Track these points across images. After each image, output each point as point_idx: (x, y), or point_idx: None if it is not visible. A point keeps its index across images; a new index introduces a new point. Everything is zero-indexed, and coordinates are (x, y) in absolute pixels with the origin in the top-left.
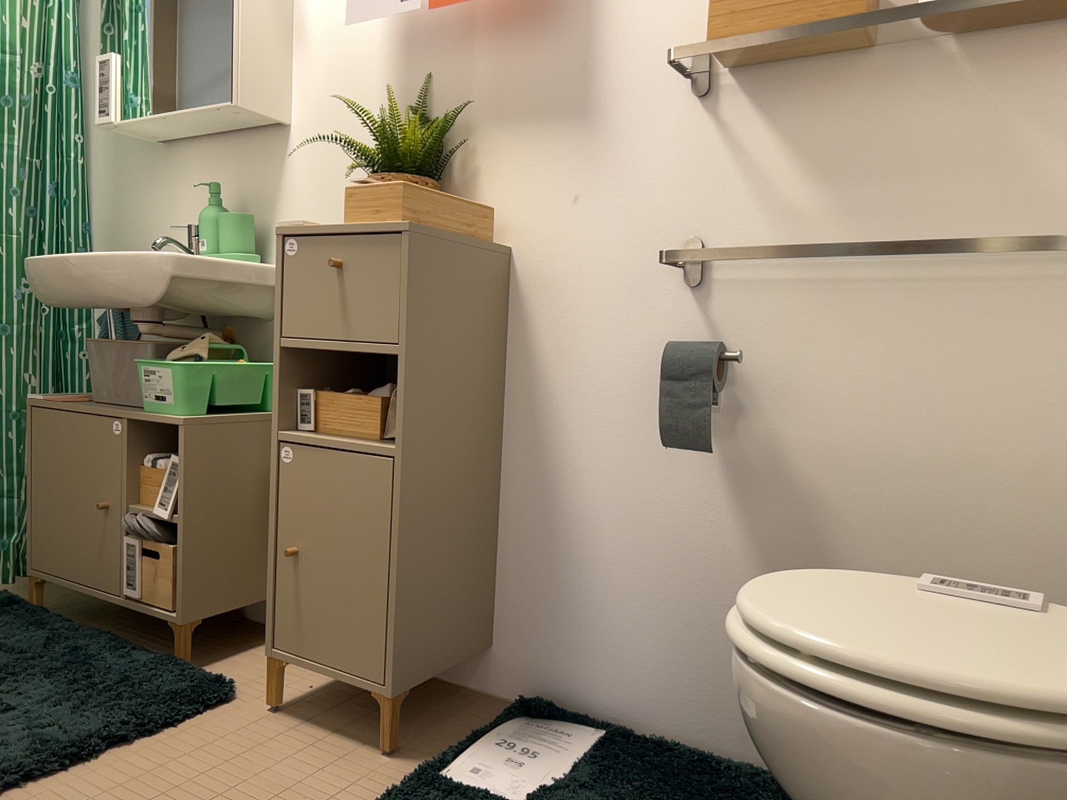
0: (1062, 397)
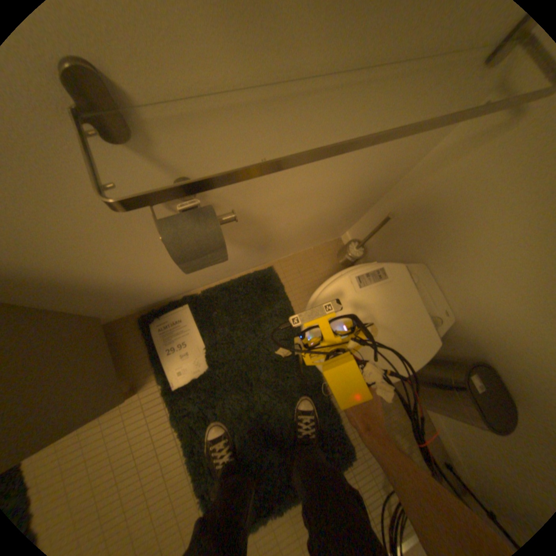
0: (404, 140)
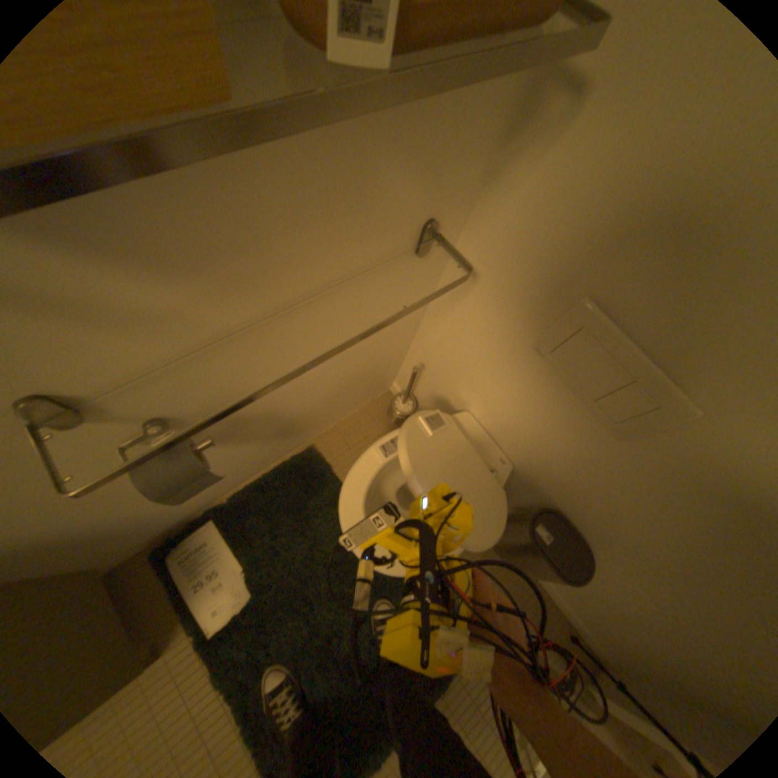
0: (386, 312)
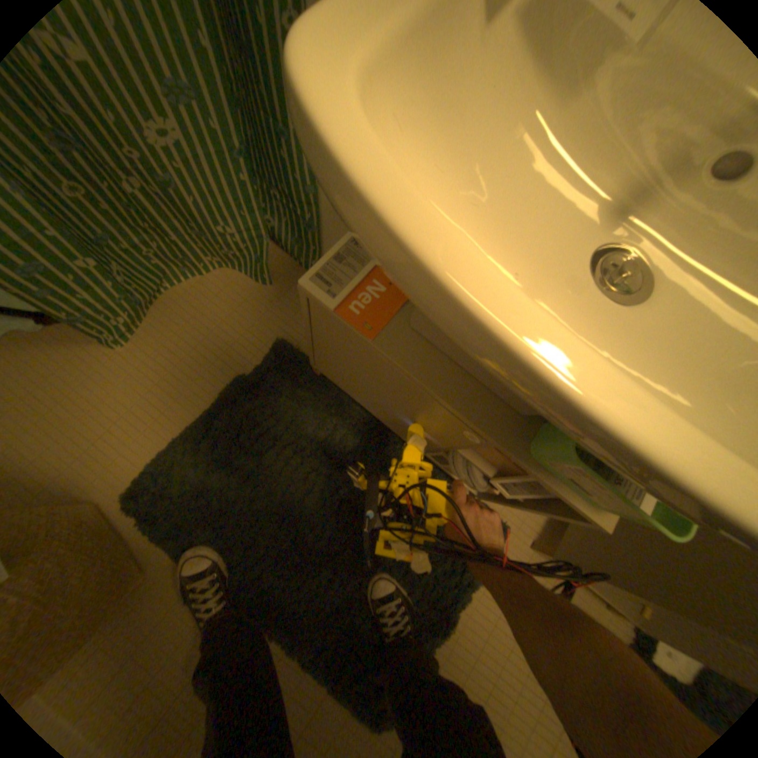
0: None
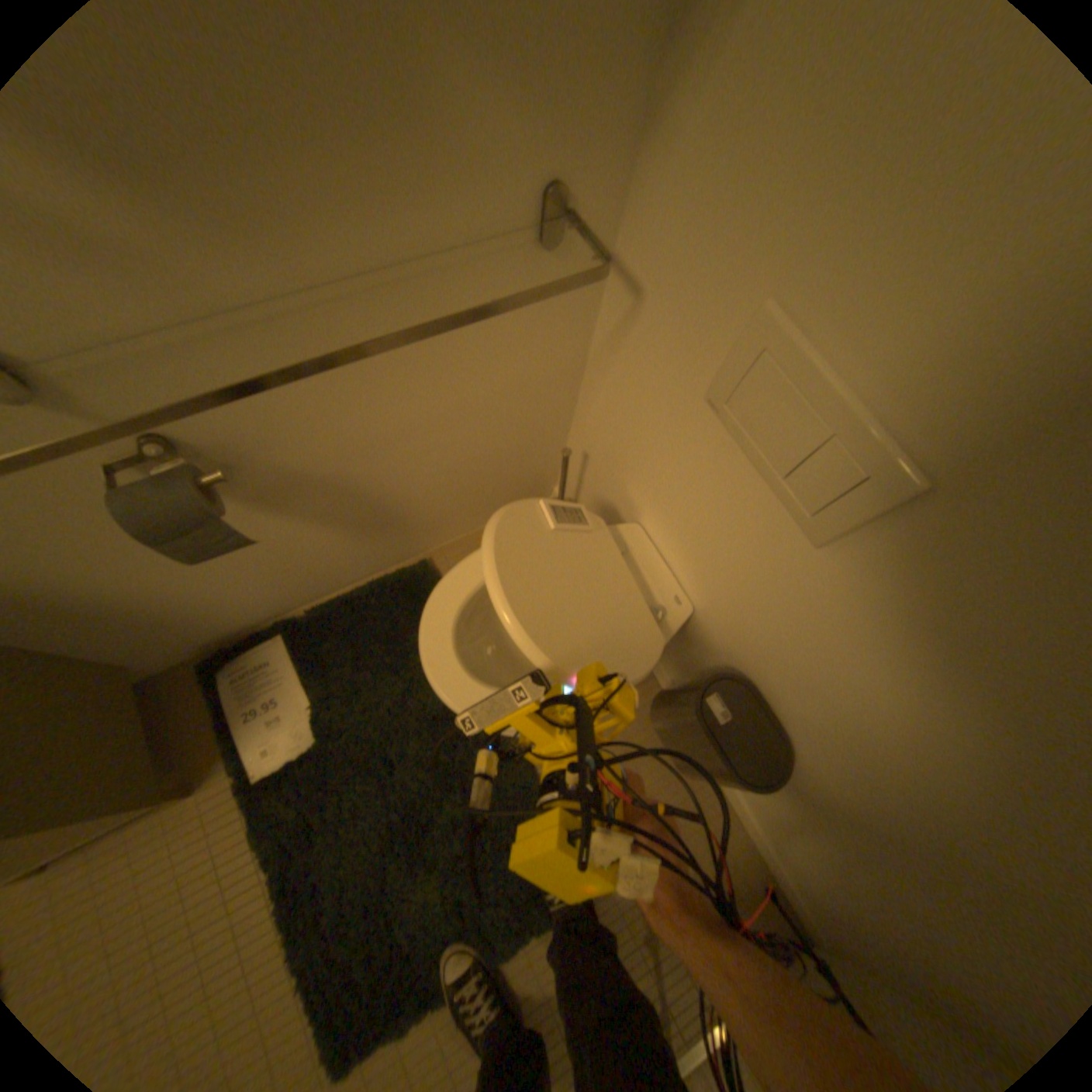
0: (510, 346)
